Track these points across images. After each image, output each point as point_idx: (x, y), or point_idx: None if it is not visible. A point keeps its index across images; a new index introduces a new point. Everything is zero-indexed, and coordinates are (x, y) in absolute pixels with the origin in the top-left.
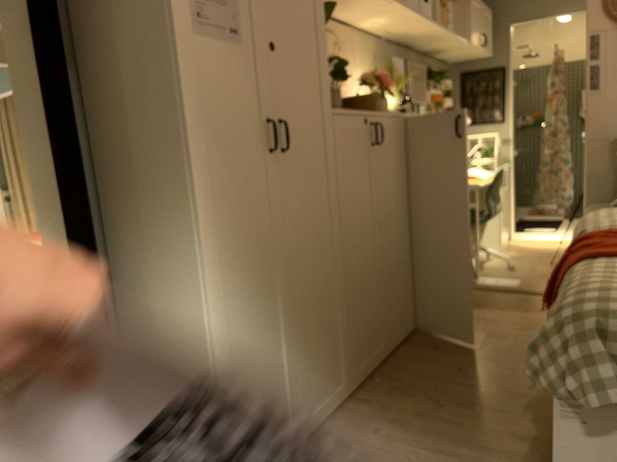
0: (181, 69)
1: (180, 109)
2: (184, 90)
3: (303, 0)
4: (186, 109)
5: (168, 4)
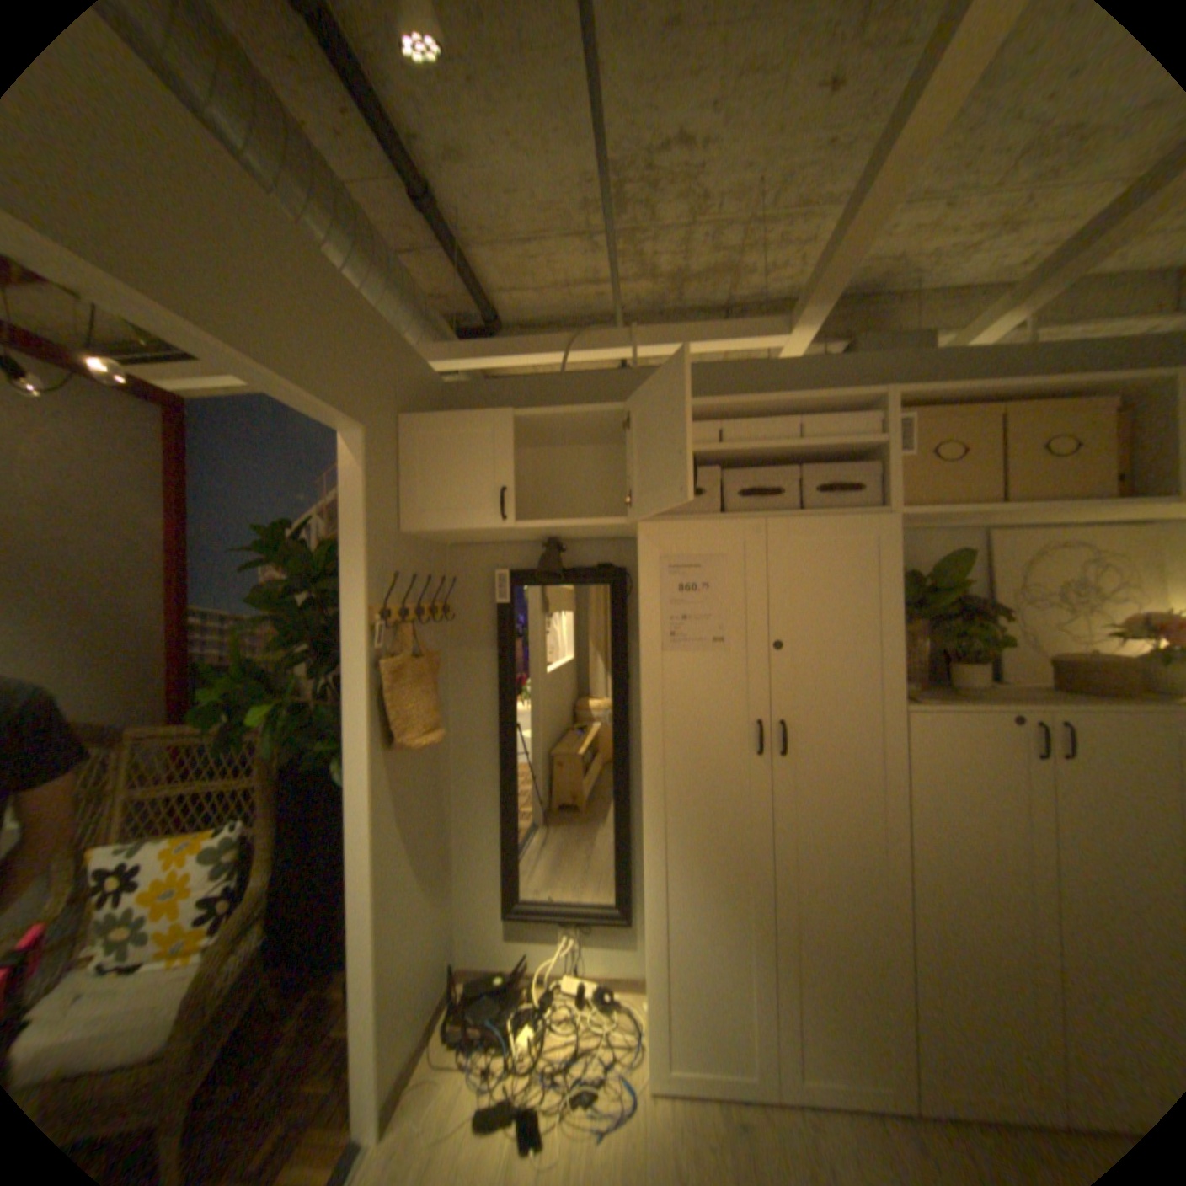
0: (649, 684)
1: (642, 716)
2: (649, 700)
3: (889, 568)
4: (649, 716)
5: (641, 636)
